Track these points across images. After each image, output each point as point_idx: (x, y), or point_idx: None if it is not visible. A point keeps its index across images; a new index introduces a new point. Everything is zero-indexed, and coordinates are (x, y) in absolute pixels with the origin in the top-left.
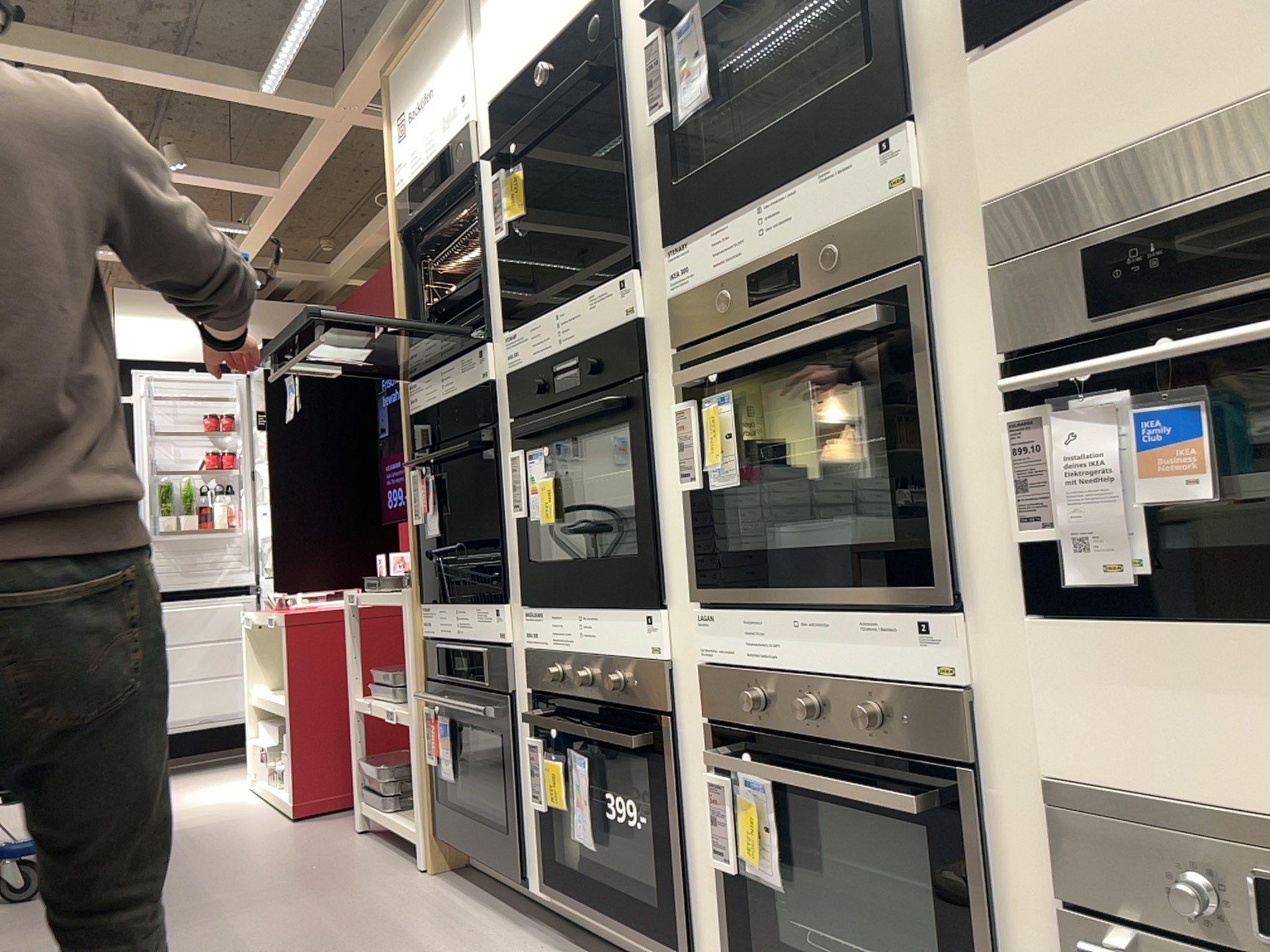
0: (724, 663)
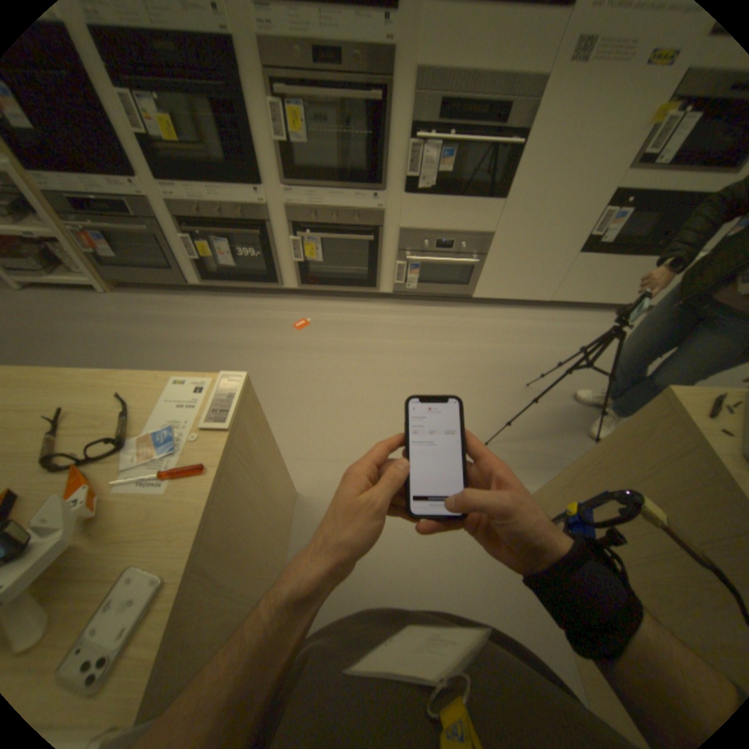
0: (295, 206)
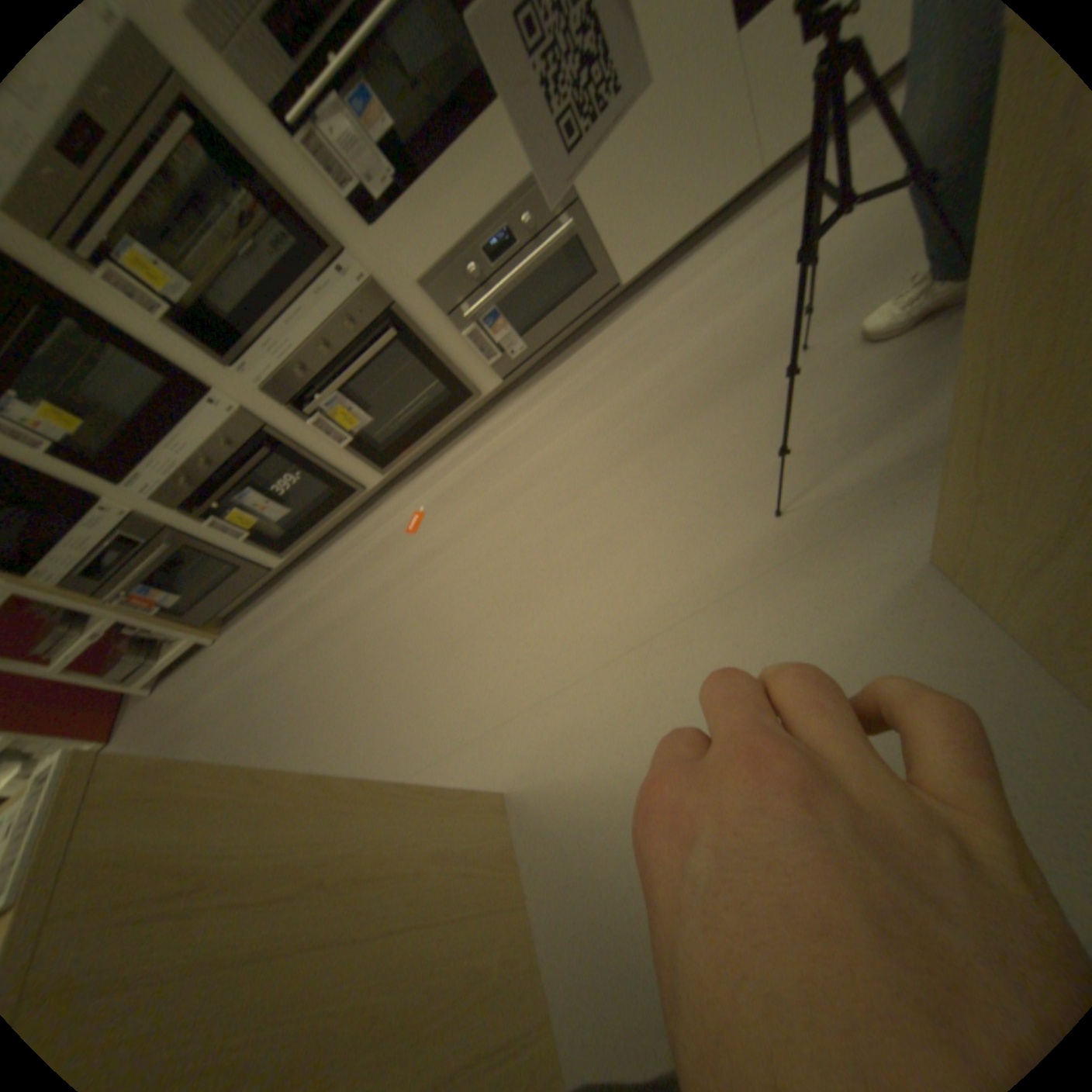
0: (268, 376)
